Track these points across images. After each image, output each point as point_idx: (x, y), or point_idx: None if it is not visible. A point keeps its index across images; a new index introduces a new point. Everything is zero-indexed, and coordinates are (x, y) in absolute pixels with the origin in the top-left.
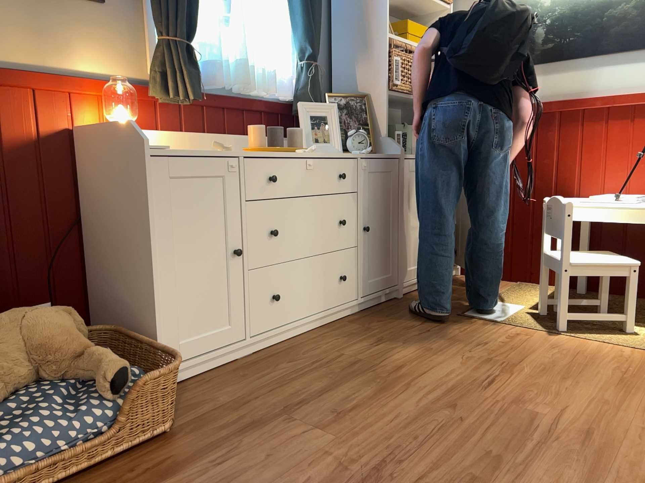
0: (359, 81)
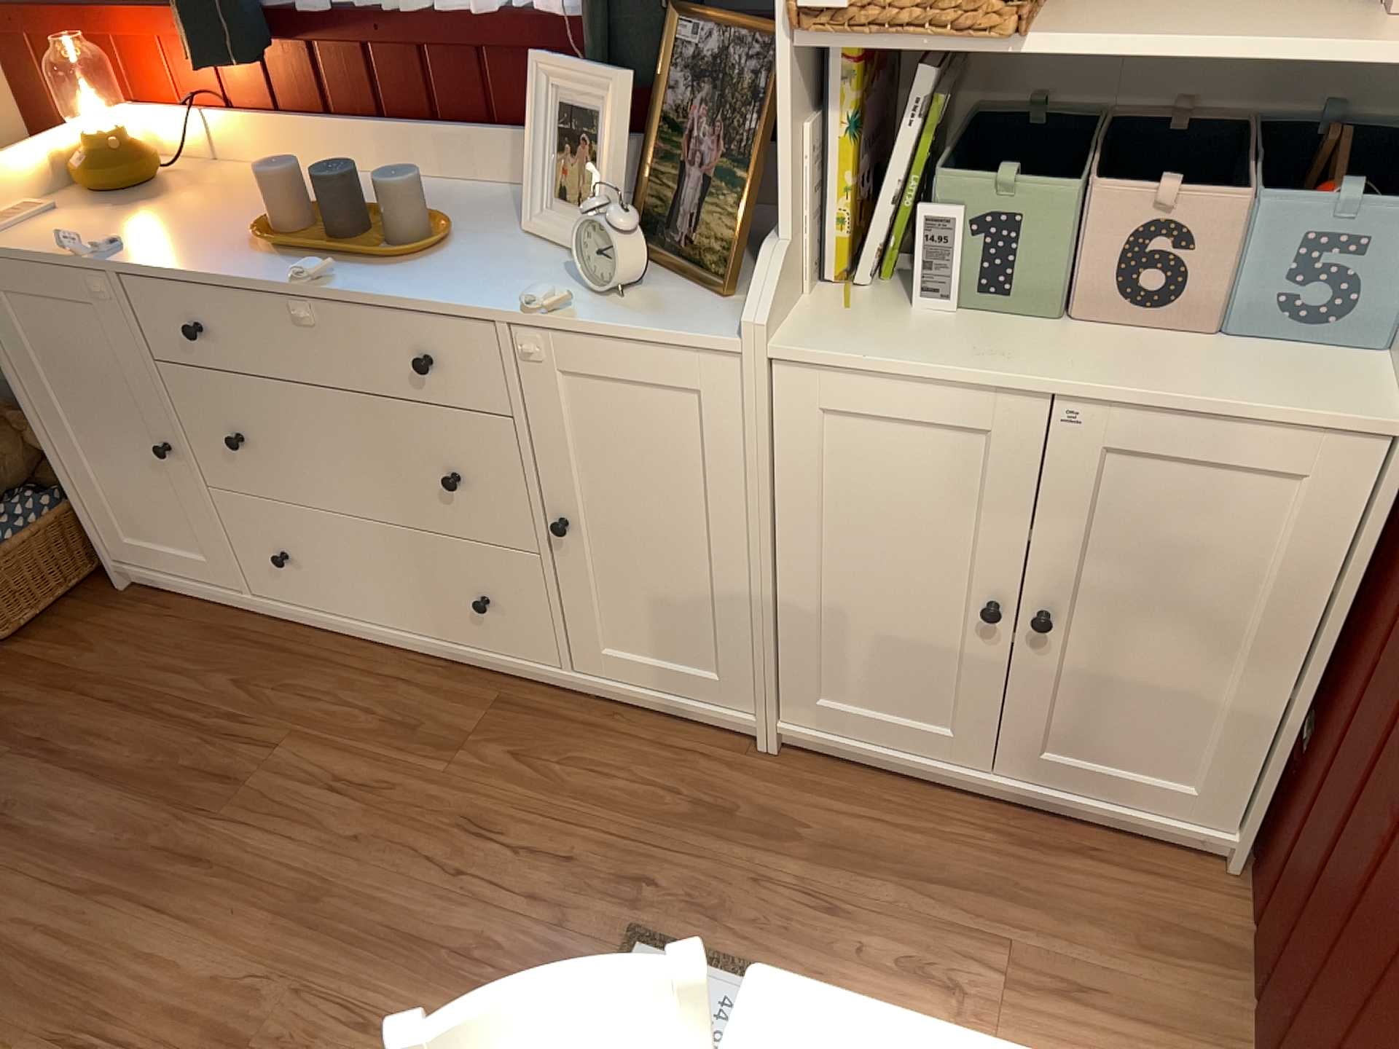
0: None
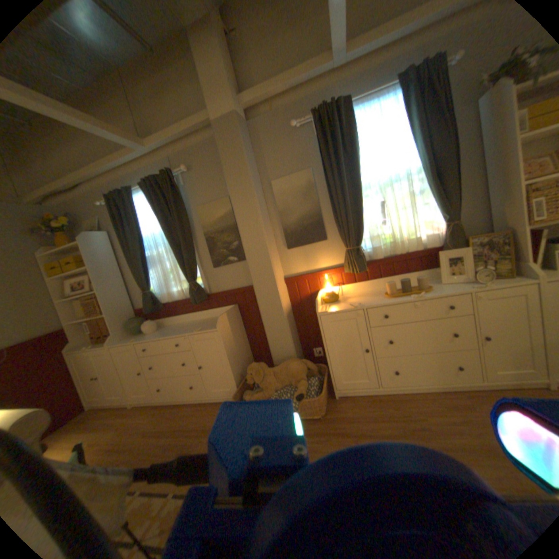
0: (507, 218)
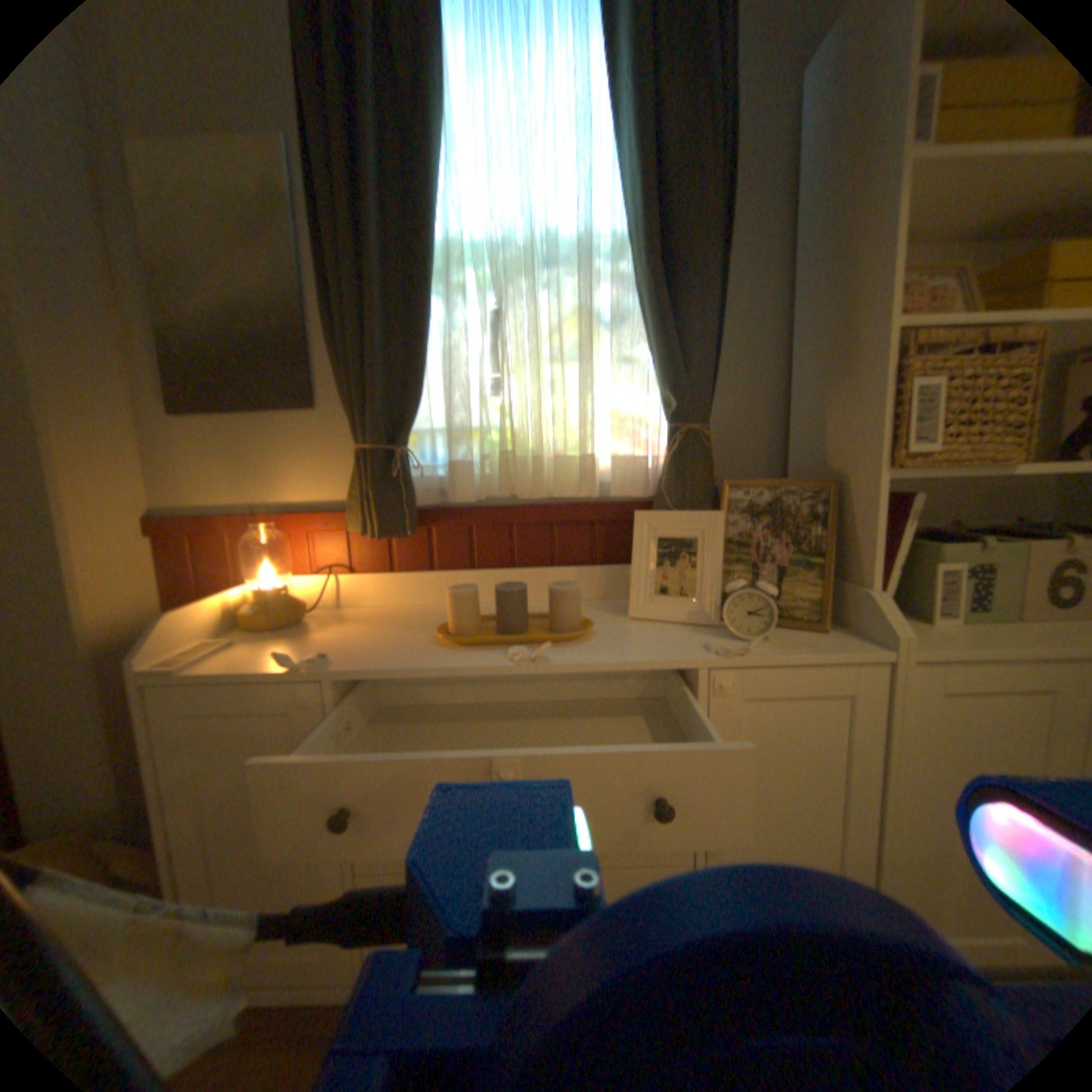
0: (833, 444)
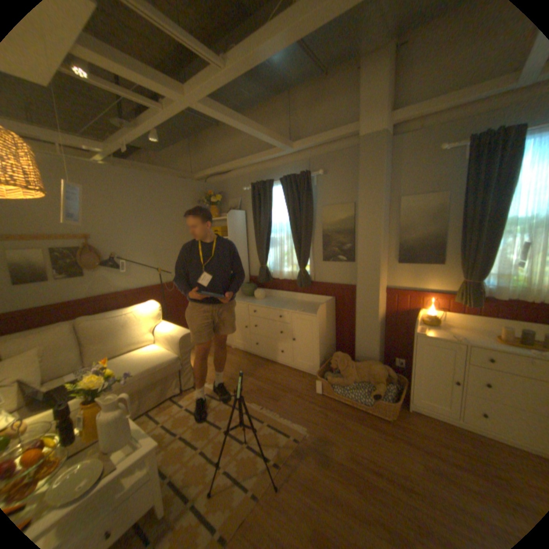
0: None
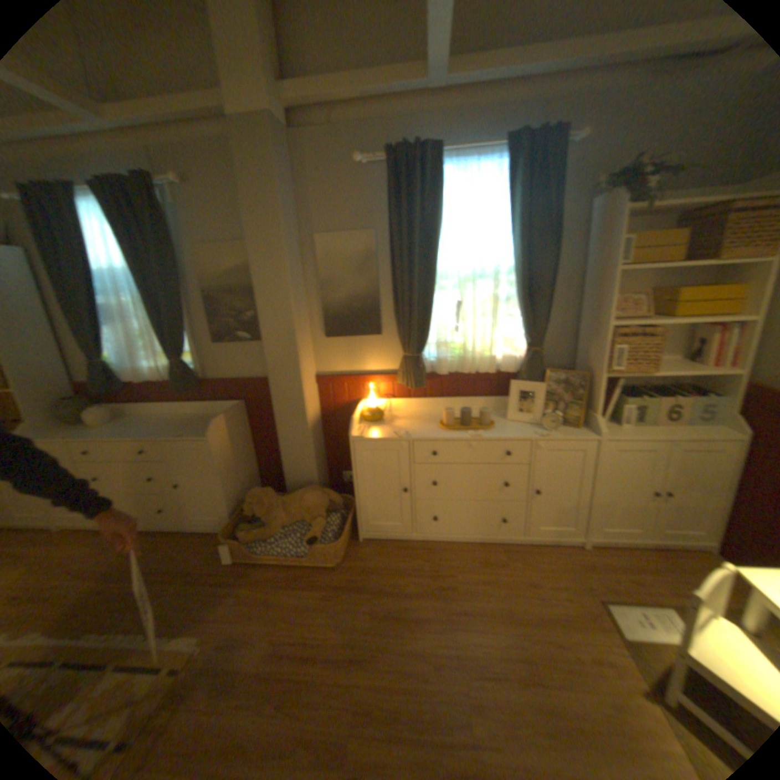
0: (591, 357)
